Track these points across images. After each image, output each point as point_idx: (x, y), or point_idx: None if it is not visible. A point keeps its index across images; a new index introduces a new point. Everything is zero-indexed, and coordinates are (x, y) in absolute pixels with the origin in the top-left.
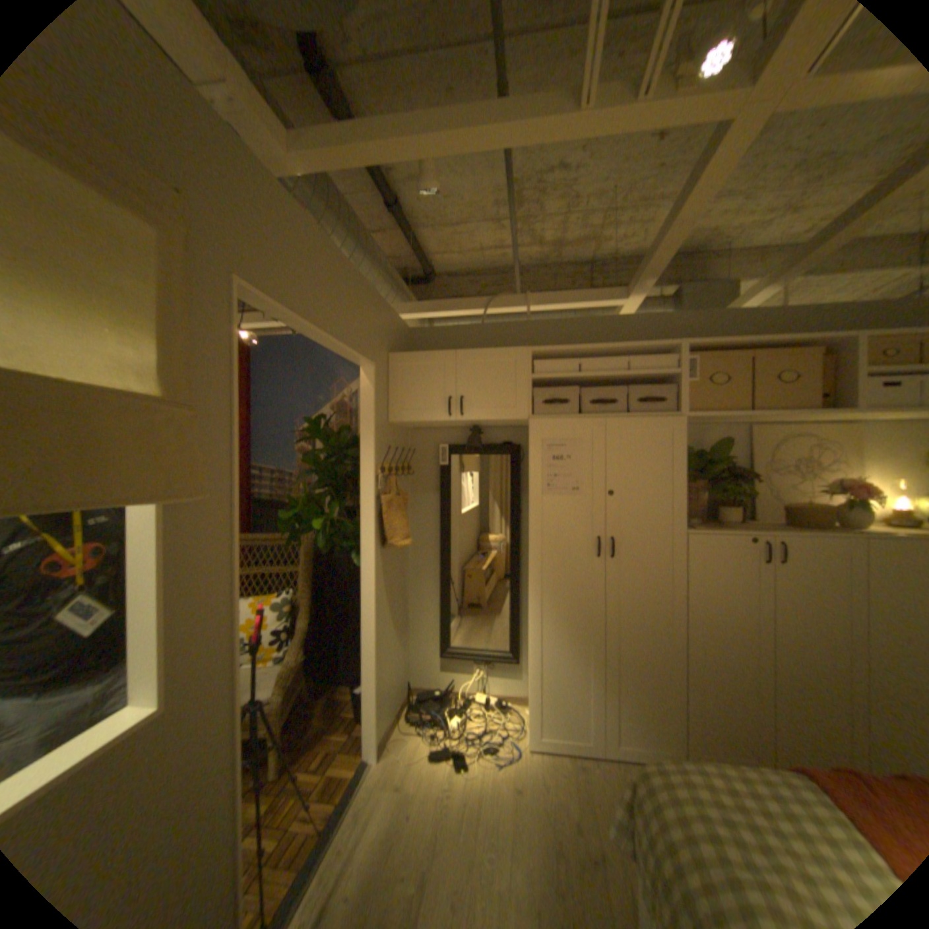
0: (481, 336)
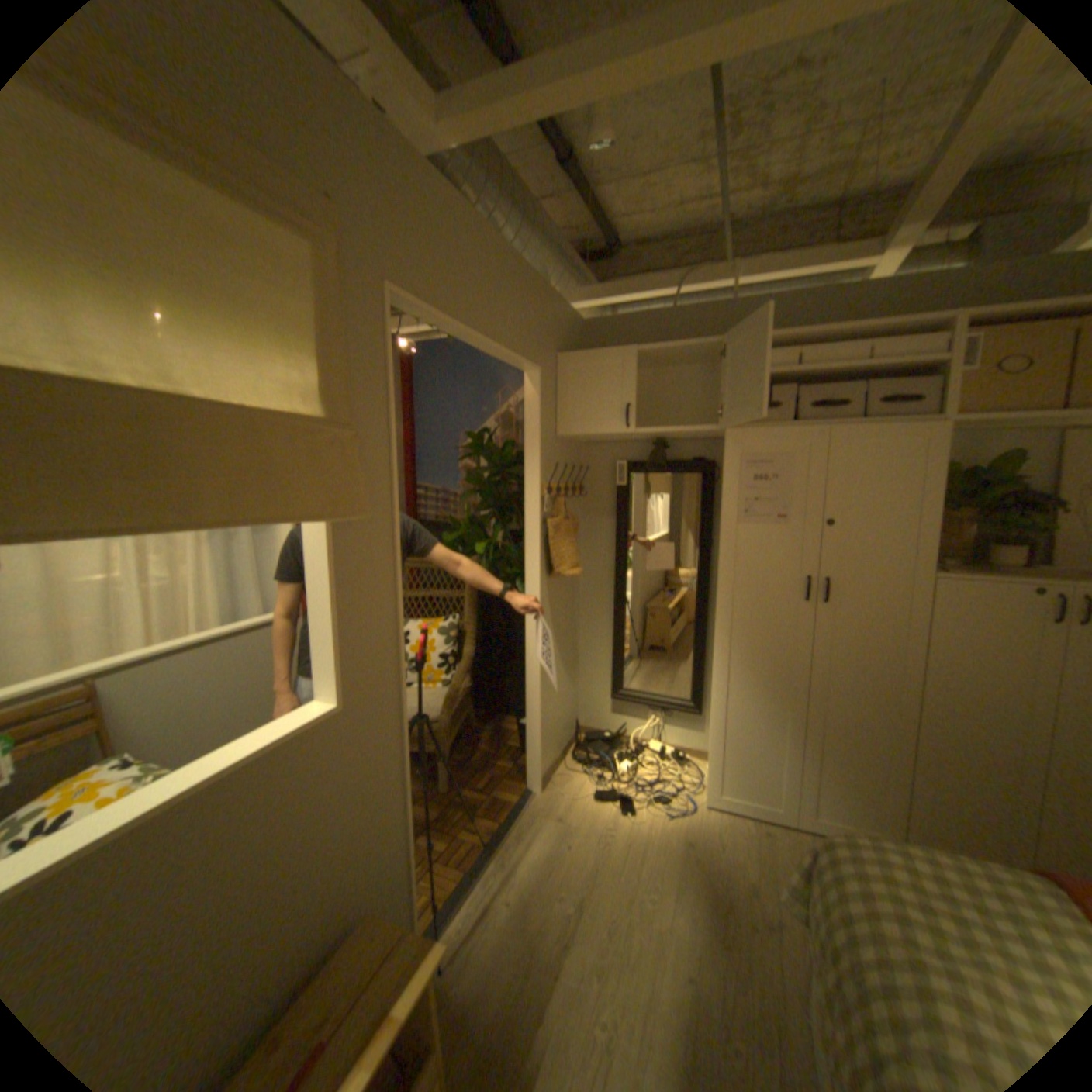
0: (671, 324)
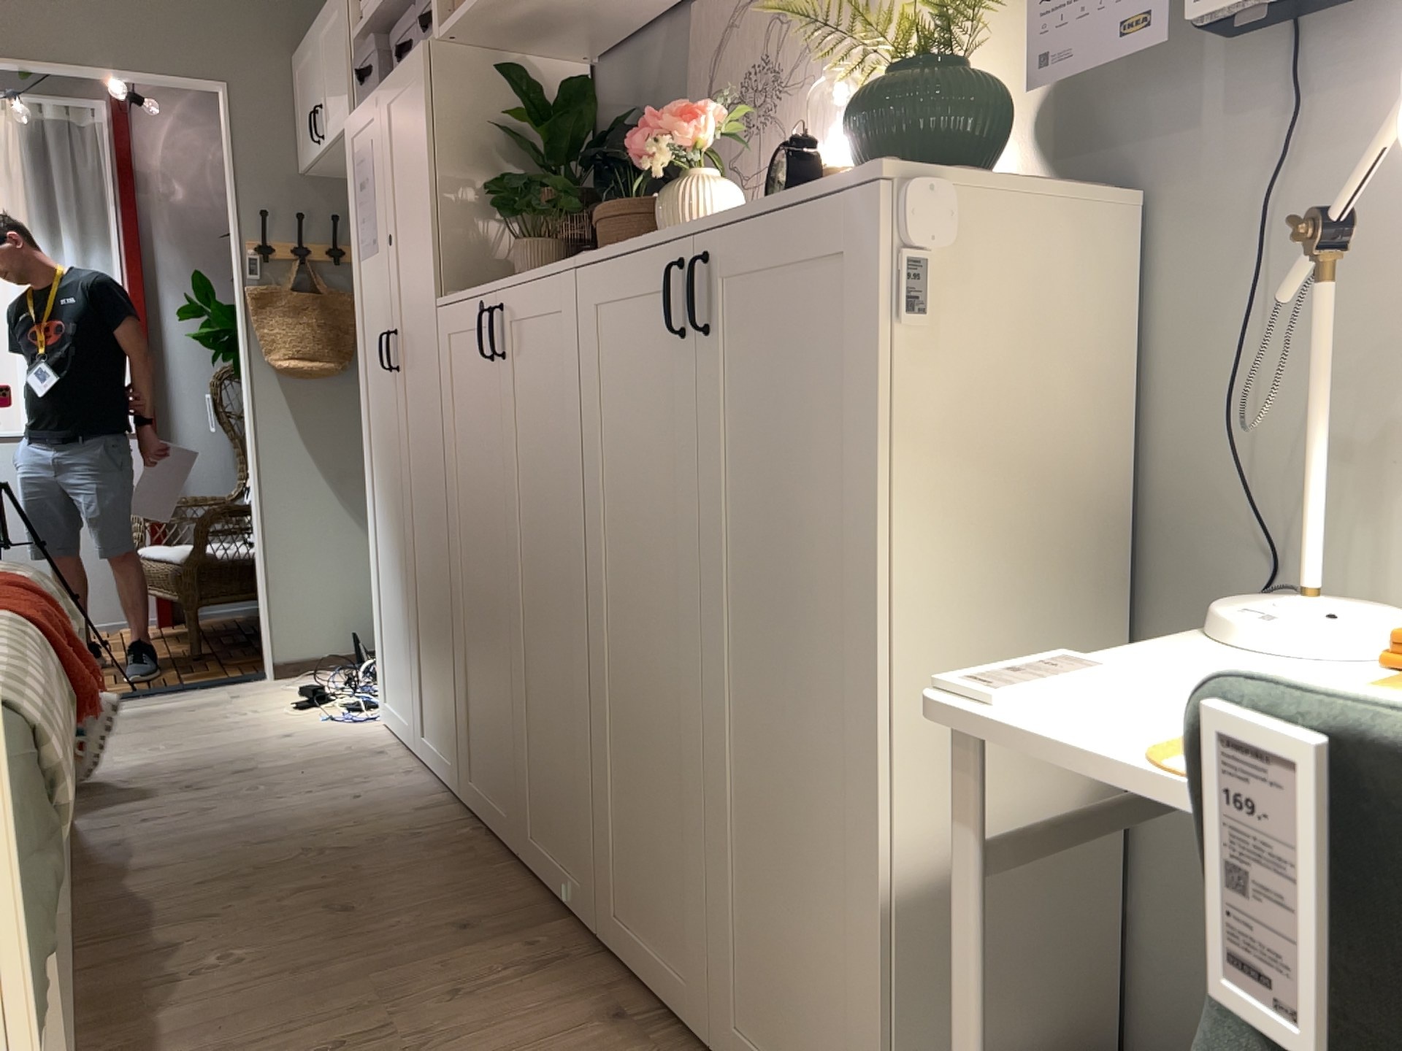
0: None
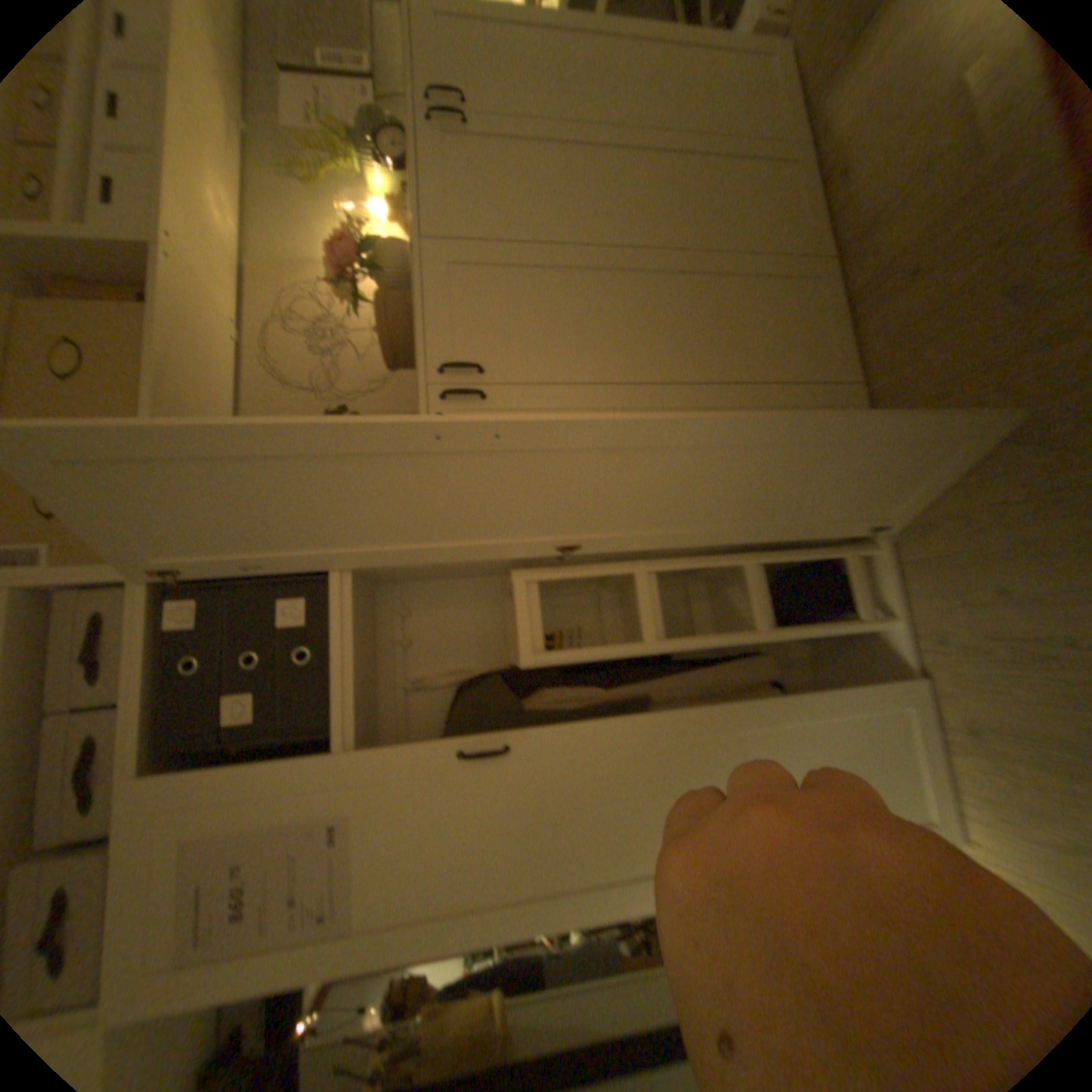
0: None
